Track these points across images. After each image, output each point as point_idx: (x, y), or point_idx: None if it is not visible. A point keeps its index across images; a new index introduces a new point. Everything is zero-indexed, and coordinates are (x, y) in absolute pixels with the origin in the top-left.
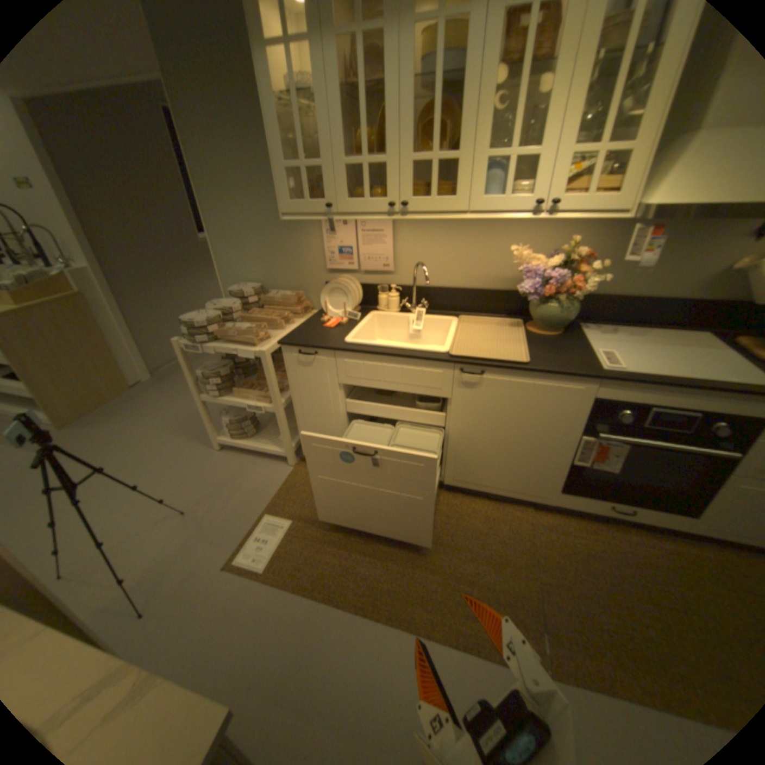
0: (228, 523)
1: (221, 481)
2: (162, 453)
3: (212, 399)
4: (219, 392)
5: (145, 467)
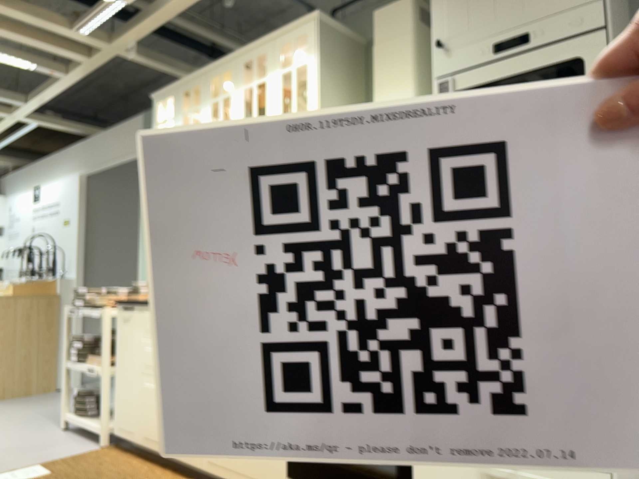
0: (5, 465)
1: (37, 445)
2: (22, 425)
3: (72, 364)
4: (78, 357)
5: (0, 429)
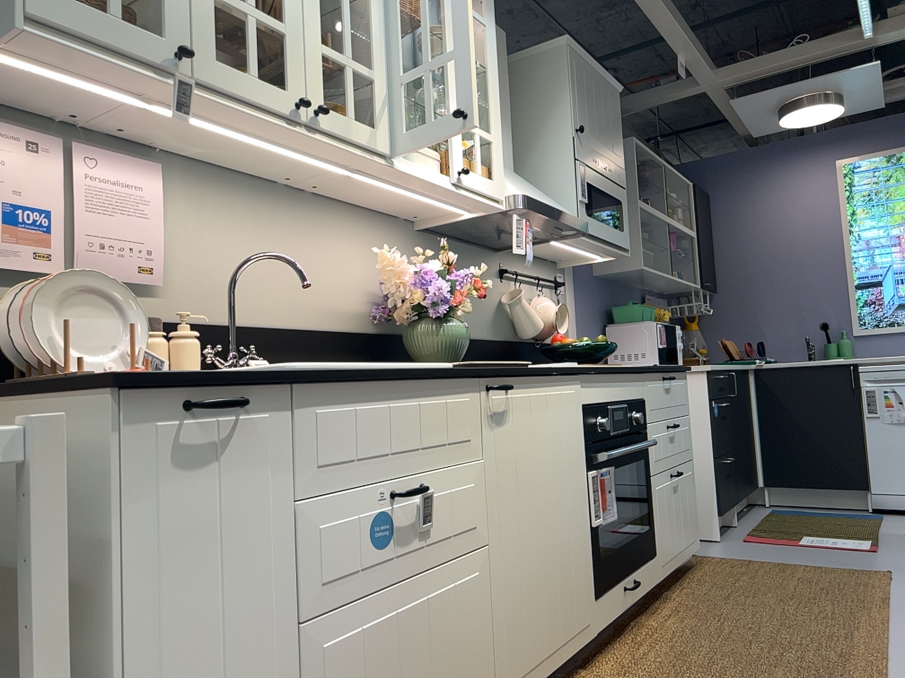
0: None
1: None
2: None
3: None
4: None
5: None
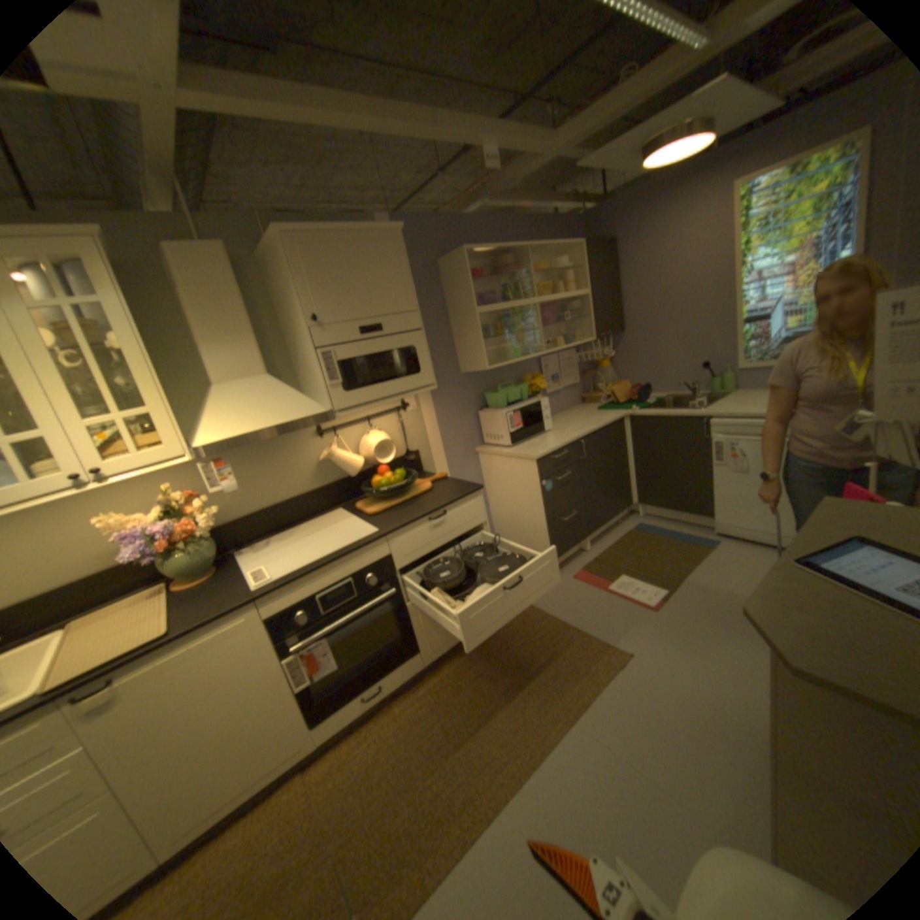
0: None
1: None
2: None
3: None
4: None
5: None
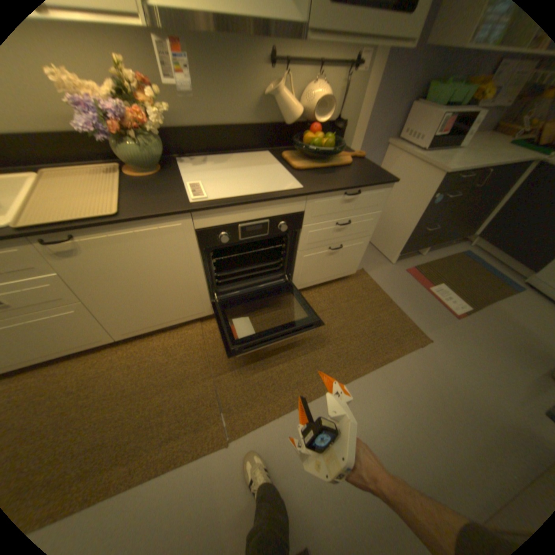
0: None
1: None
2: None
3: None
4: None
5: None
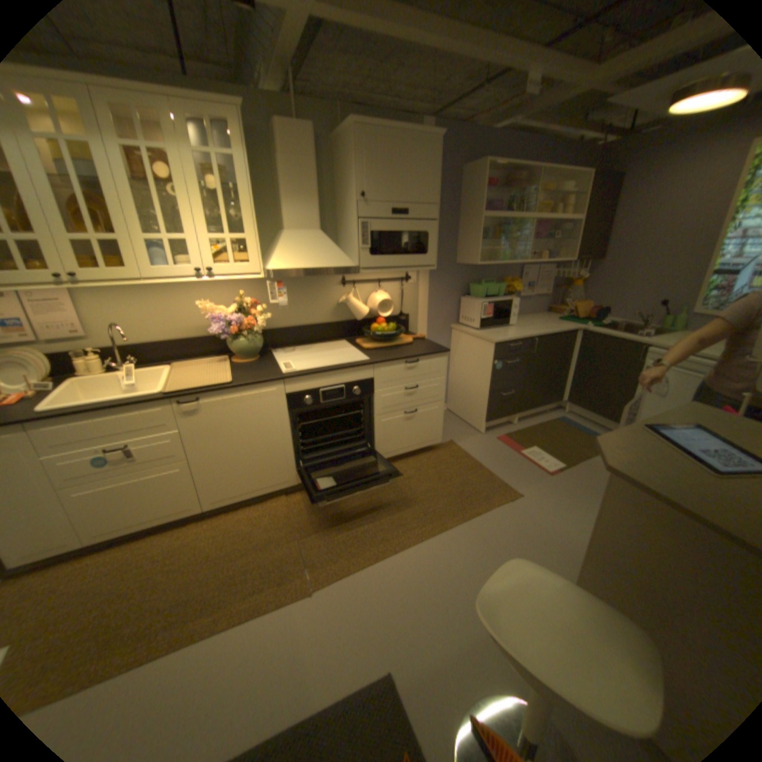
0: None
1: None
2: None
3: None
4: None
5: None
